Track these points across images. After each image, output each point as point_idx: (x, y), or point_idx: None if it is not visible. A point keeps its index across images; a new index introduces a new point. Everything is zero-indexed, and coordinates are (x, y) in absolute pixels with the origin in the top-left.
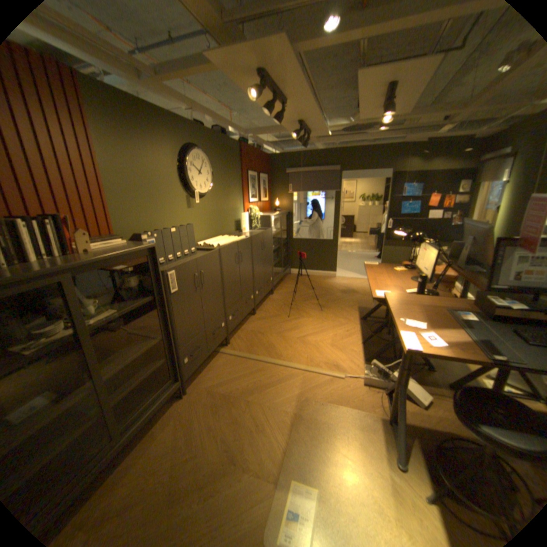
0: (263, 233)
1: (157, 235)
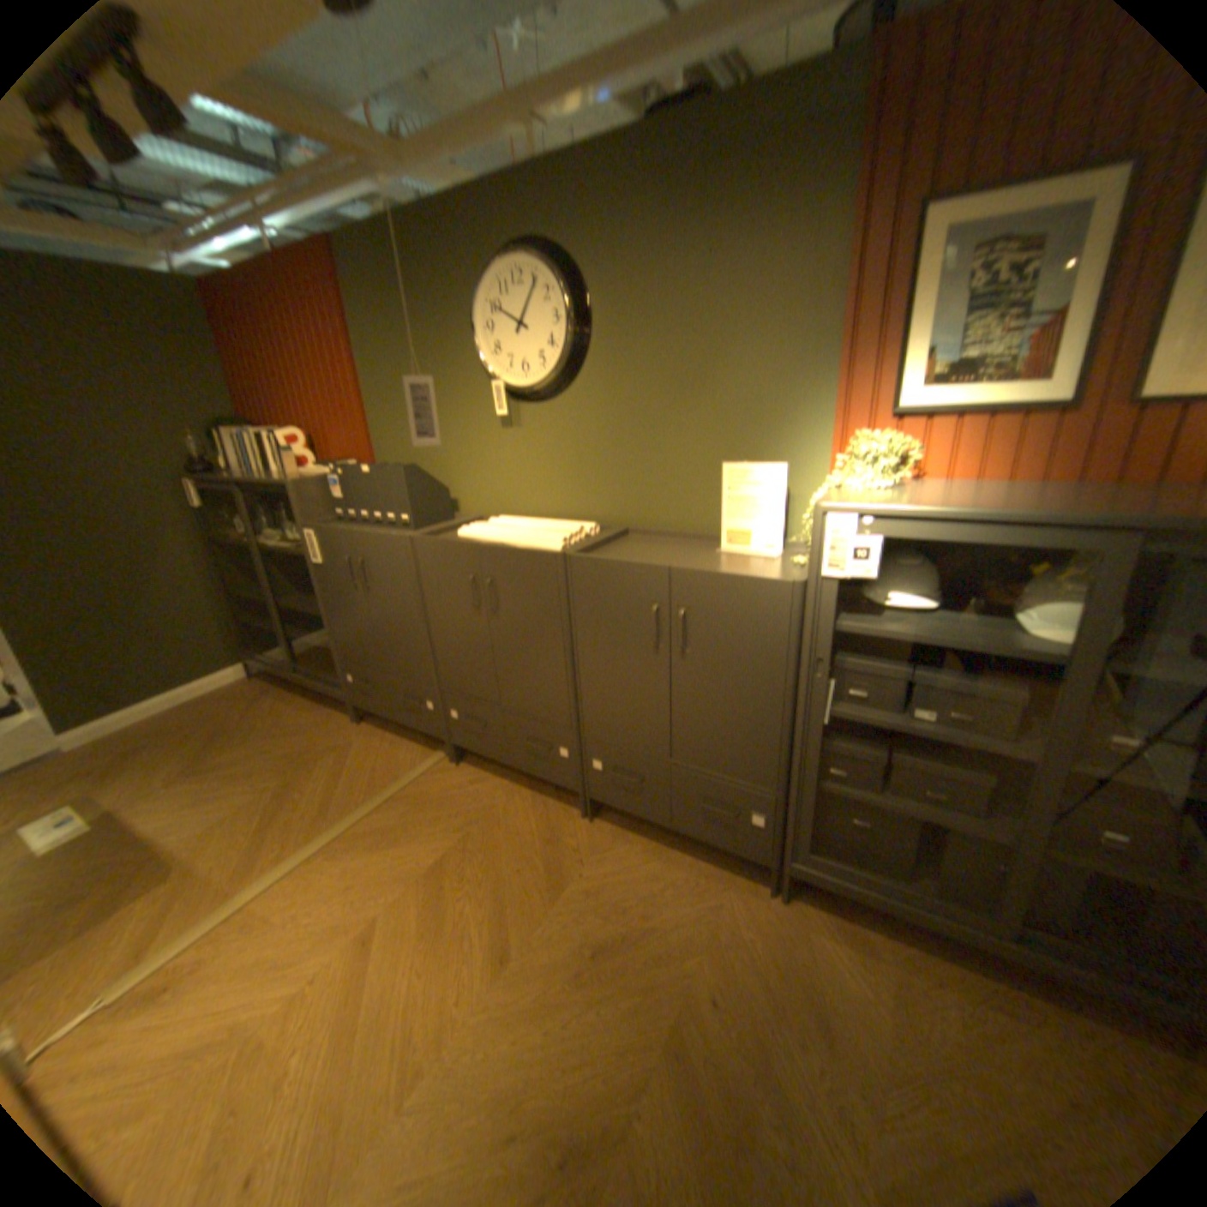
0: (677, 575)
1: (342, 472)
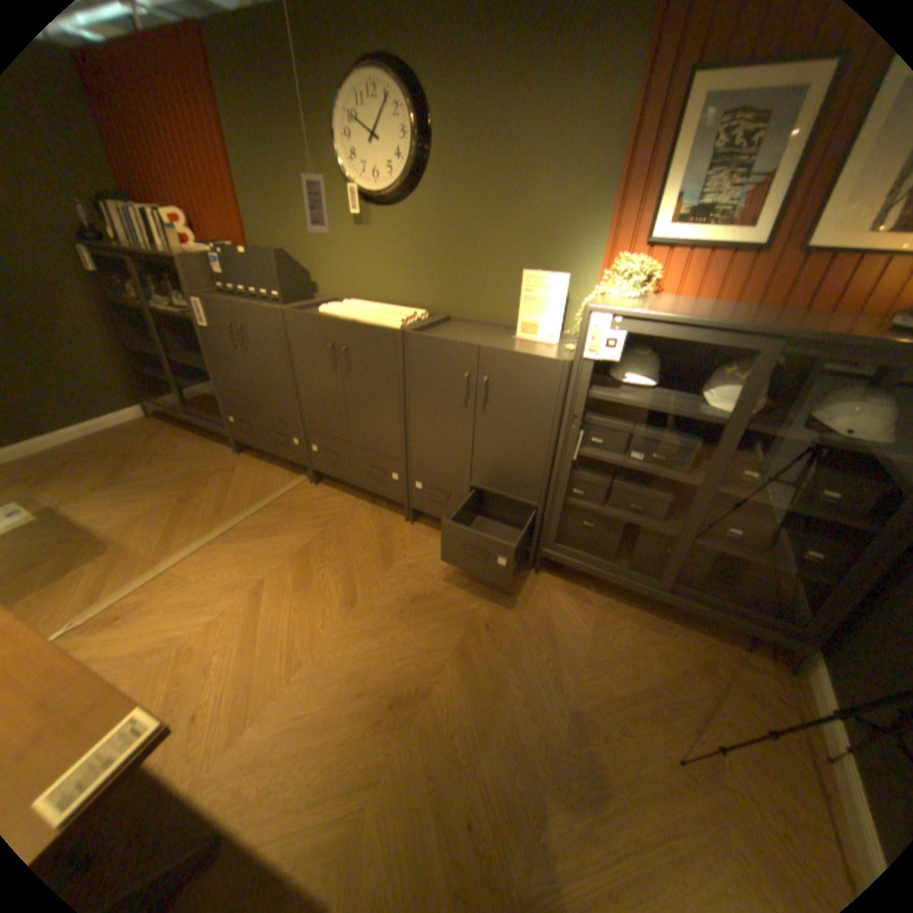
0: (484, 351)
1: (220, 250)
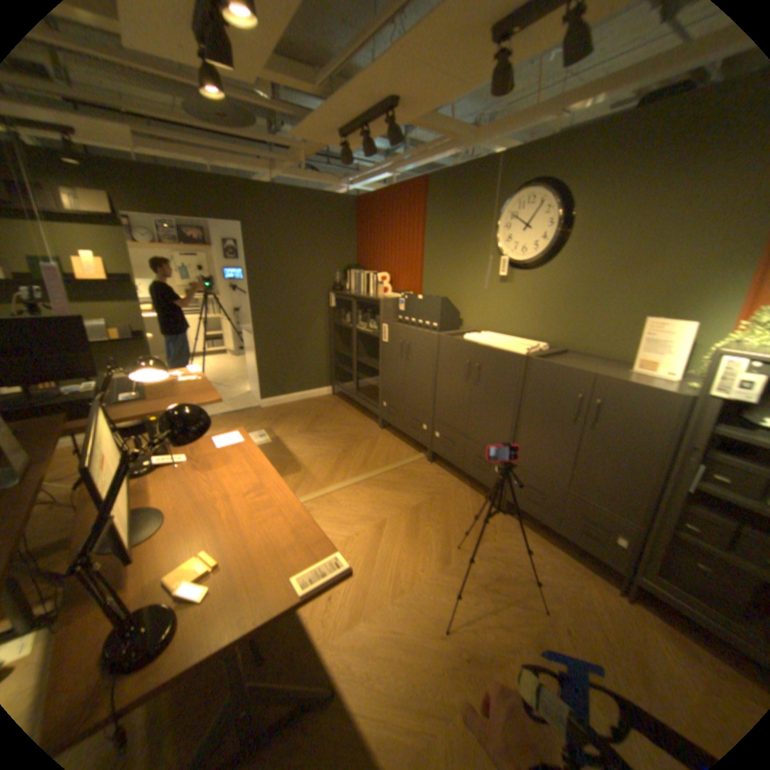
0: (602, 379)
1: (407, 298)
